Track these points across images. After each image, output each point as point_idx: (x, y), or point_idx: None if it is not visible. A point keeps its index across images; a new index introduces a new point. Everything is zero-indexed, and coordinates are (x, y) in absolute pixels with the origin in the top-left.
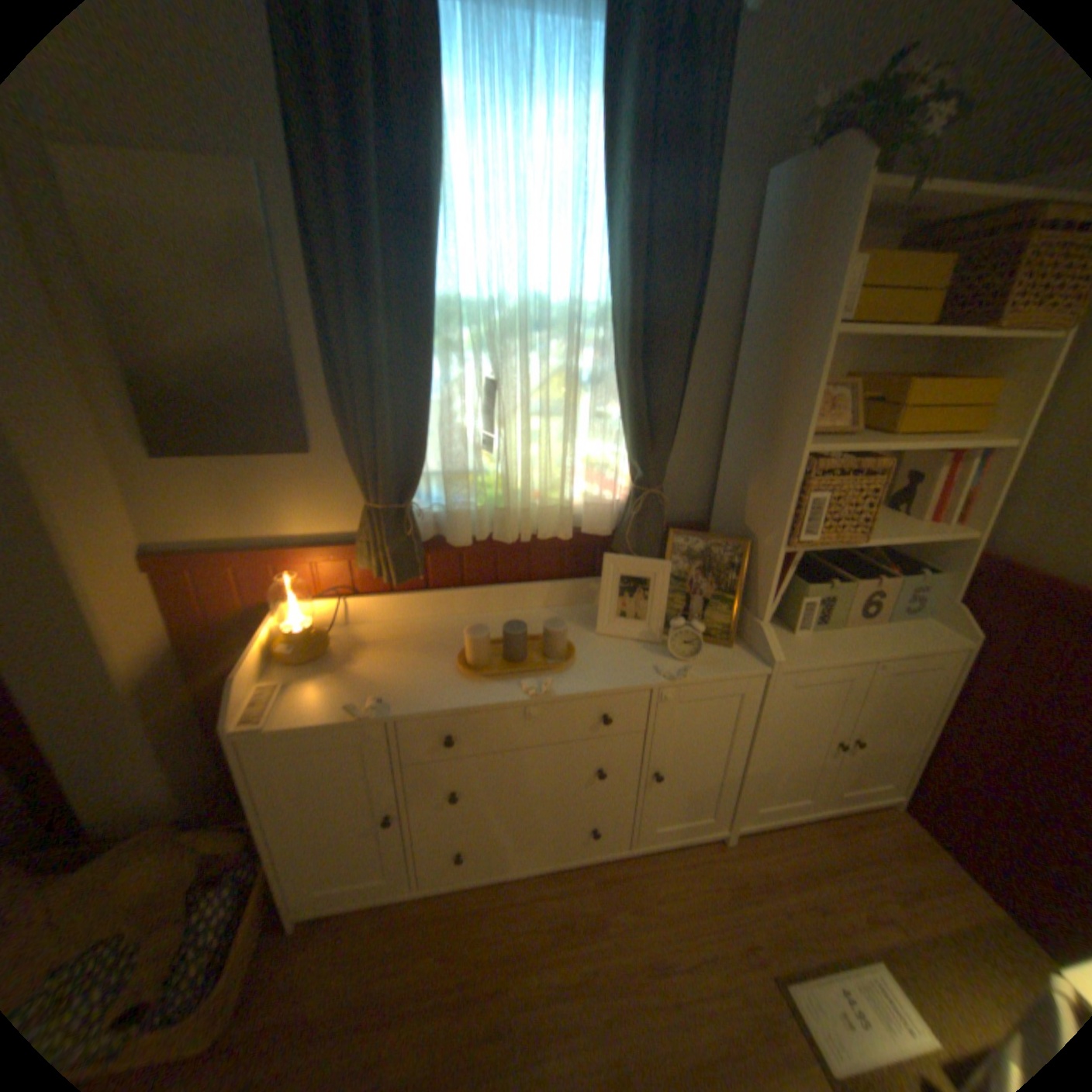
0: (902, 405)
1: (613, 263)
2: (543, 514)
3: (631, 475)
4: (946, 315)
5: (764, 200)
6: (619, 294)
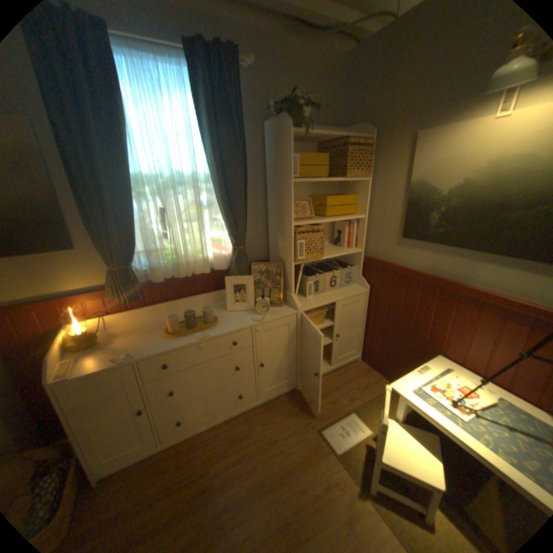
0: (325, 206)
1: (208, 158)
2: (195, 263)
3: (231, 242)
4: (333, 173)
5: (264, 133)
6: (211, 170)
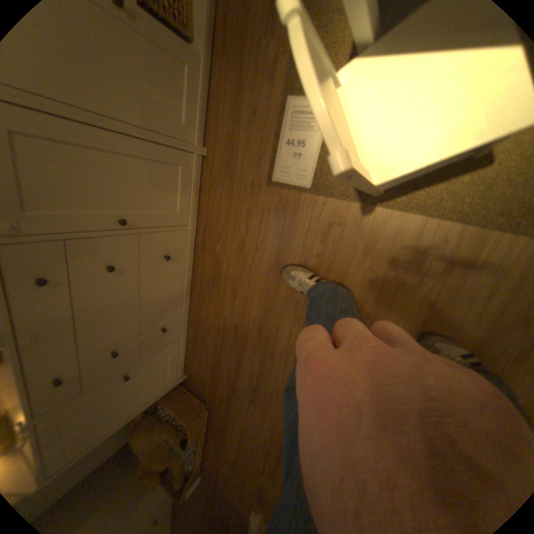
0: None
1: None
2: None
3: None
4: None
5: None
6: None
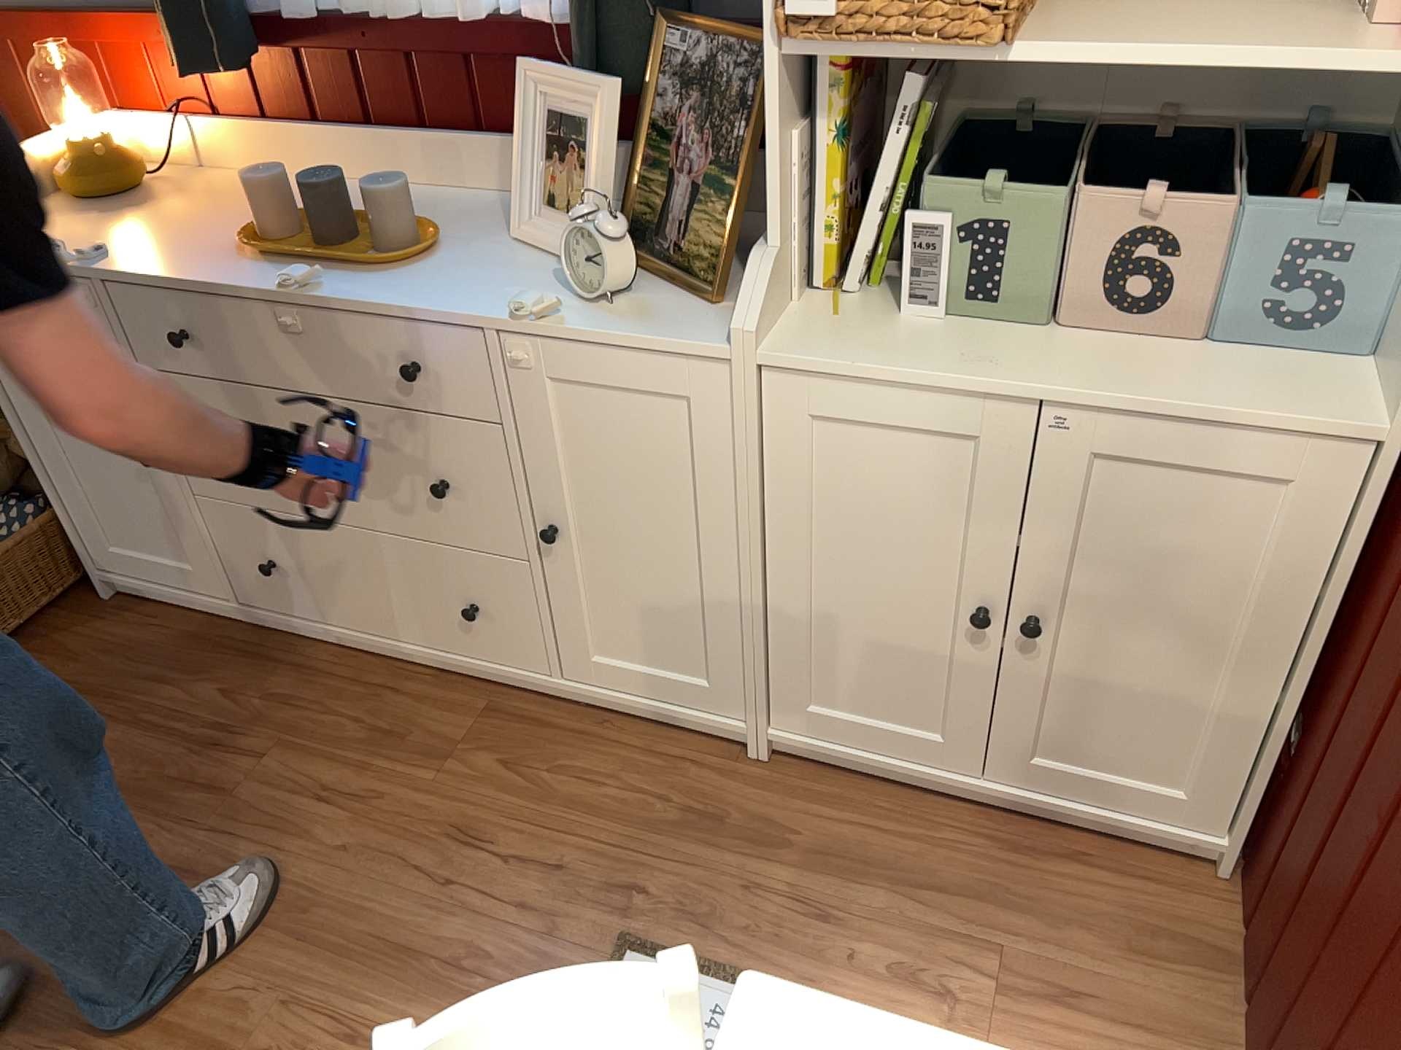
0: None
1: None
2: None
3: None
4: None
5: None
6: None
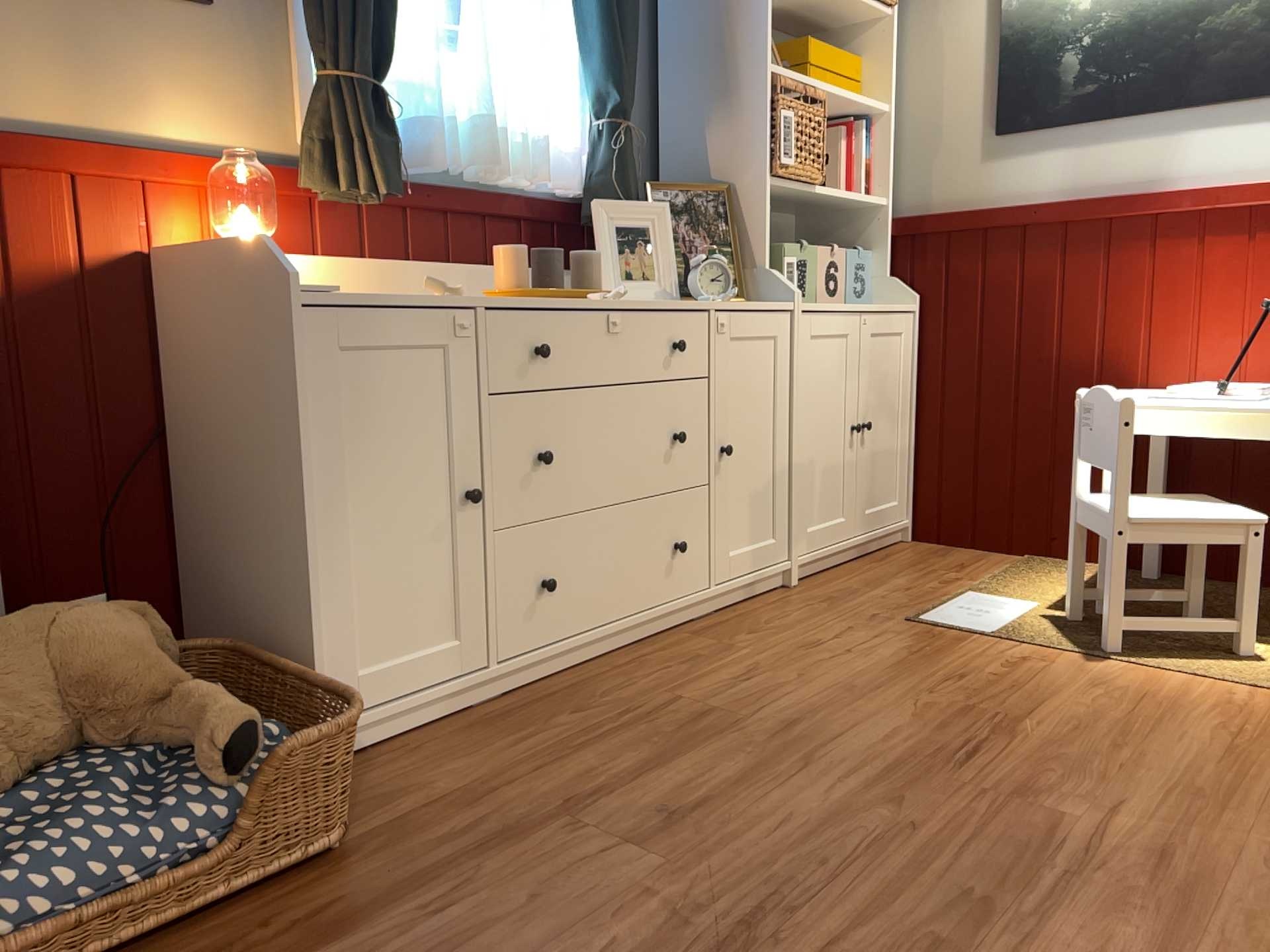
0: (805, 67)
1: None
2: (506, 158)
3: (596, 115)
4: None
5: None
6: None
